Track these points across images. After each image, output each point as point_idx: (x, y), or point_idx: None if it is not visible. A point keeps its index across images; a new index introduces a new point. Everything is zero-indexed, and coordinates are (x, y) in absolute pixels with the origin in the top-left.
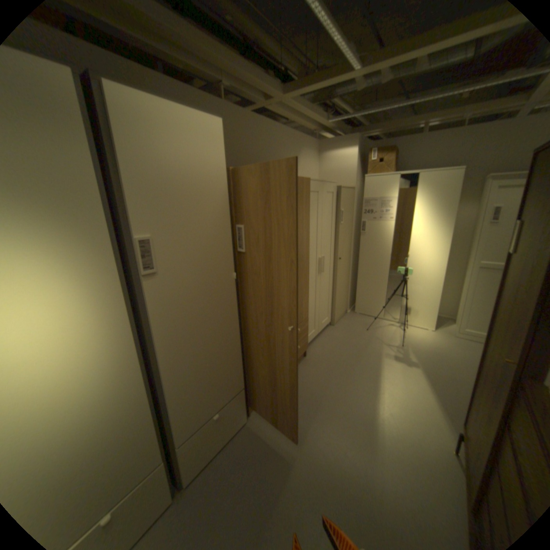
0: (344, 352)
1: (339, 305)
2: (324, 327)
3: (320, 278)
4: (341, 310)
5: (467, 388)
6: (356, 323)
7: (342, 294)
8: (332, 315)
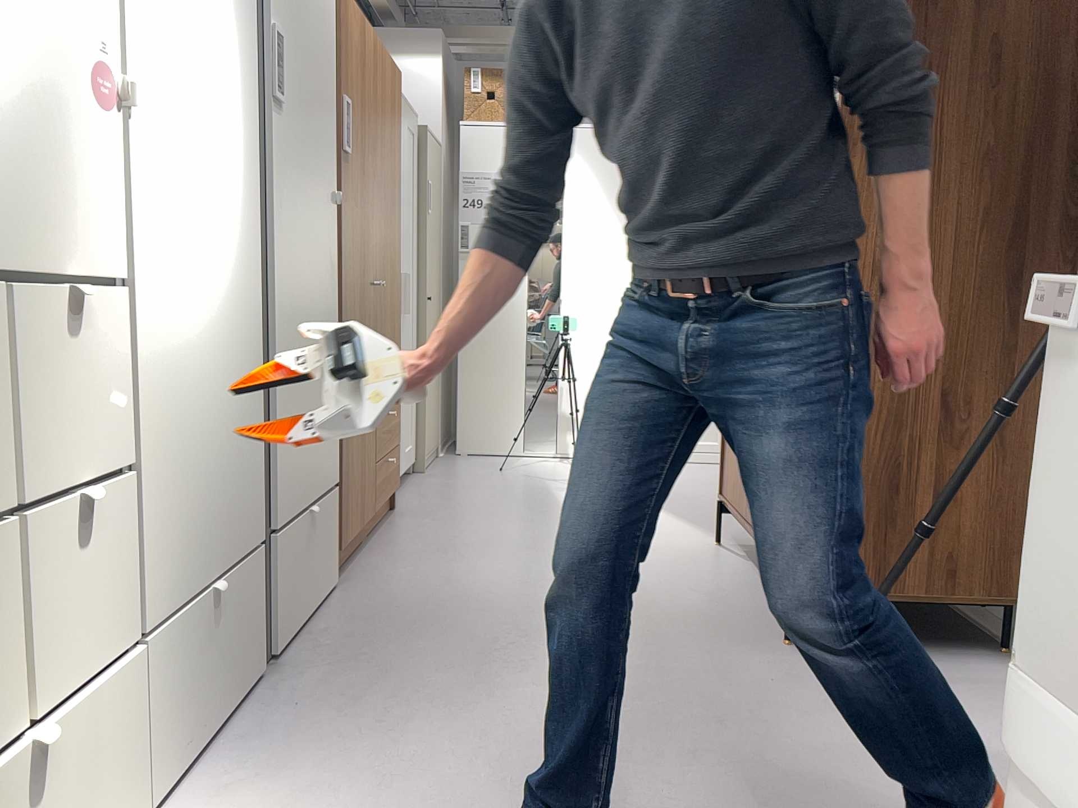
0: (475, 496)
1: (430, 423)
2: (408, 467)
3: (403, 327)
4: (432, 438)
5: (705, 499)
6: (471, 466)
7: (432, 395)
8: (418, 444)
